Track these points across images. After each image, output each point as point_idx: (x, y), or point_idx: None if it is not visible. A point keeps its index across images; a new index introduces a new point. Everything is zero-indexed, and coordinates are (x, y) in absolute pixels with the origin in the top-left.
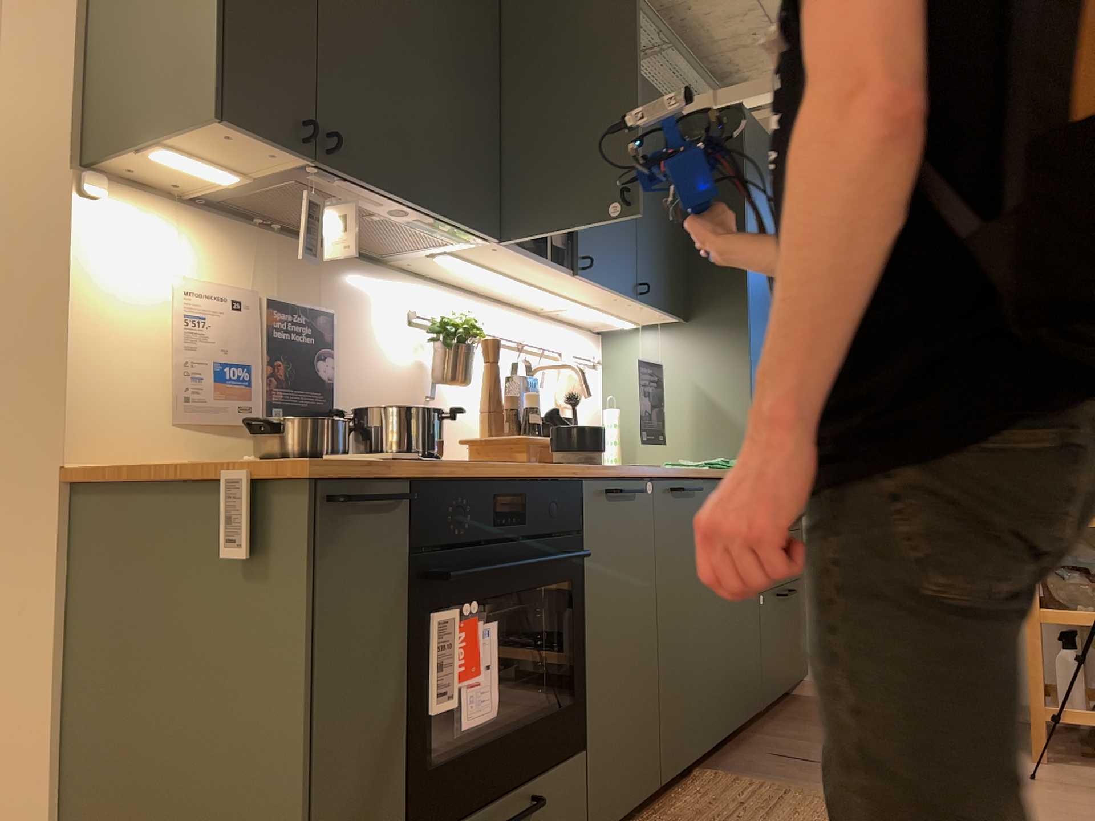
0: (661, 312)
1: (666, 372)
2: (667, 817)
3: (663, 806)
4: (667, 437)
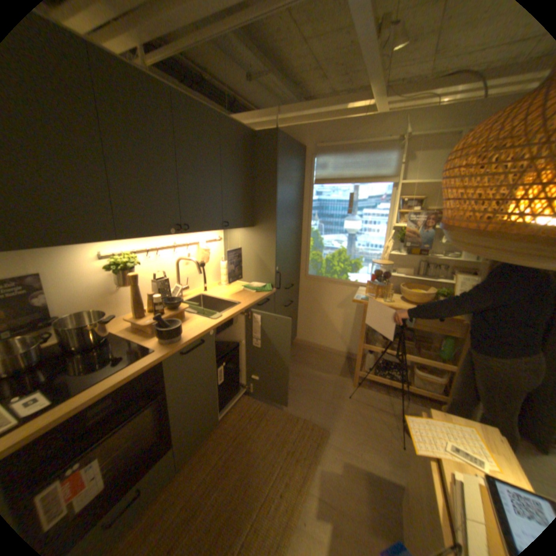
0: (238, 228)
1: (245, 246)
2: (221, 430)
3: (222, 422)
4: (245, 271)
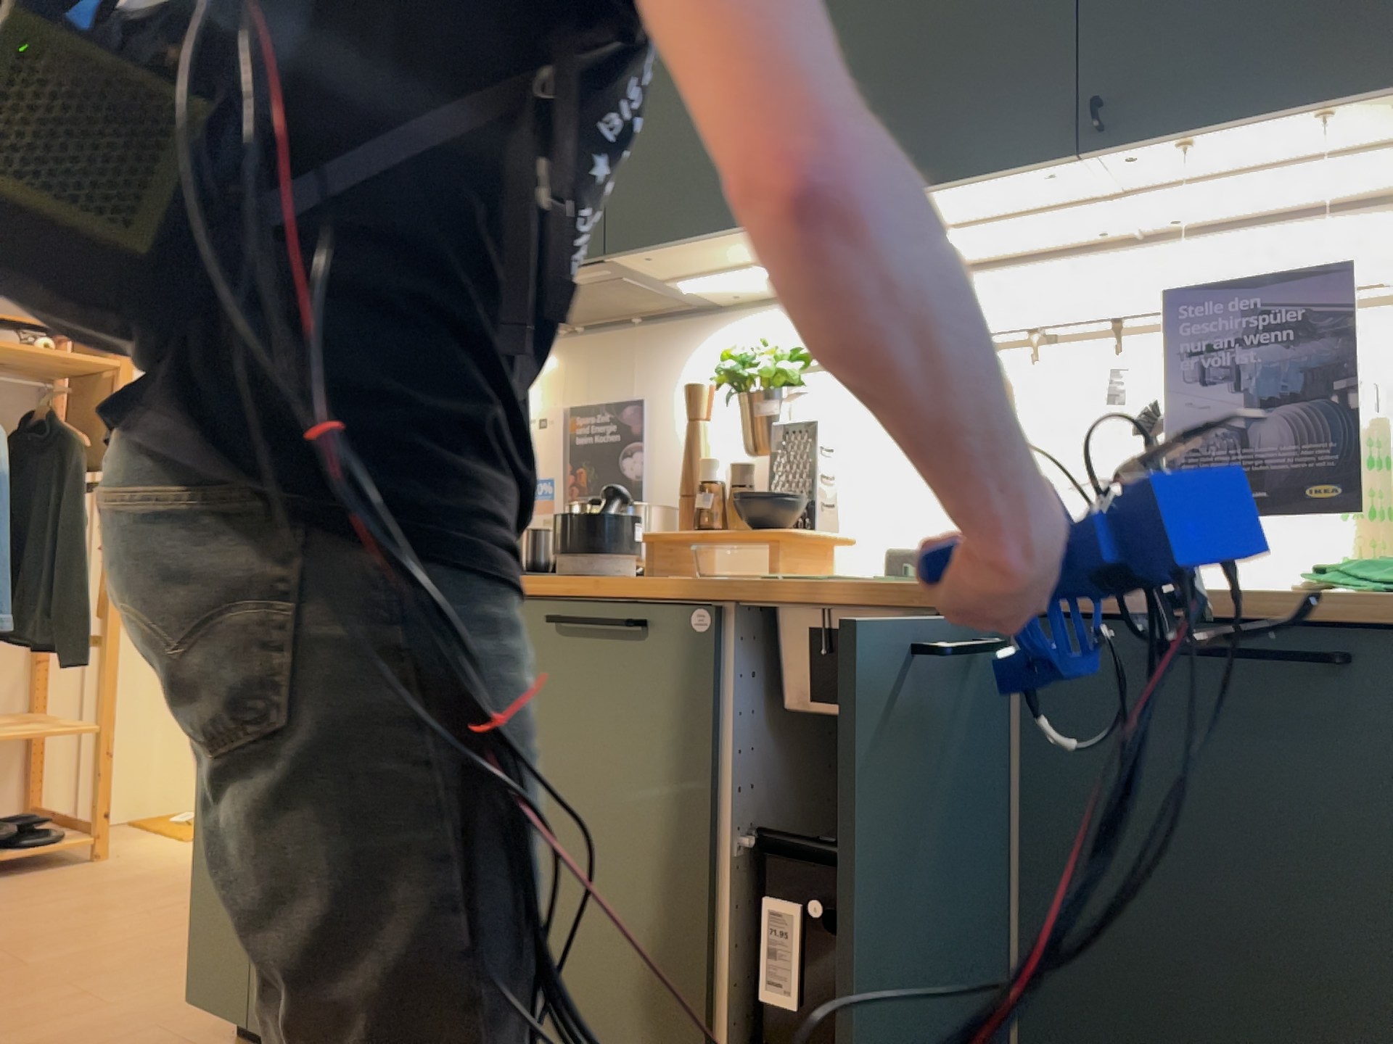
0: (1296, 120)
1: None
2: None
3: None
4: None
